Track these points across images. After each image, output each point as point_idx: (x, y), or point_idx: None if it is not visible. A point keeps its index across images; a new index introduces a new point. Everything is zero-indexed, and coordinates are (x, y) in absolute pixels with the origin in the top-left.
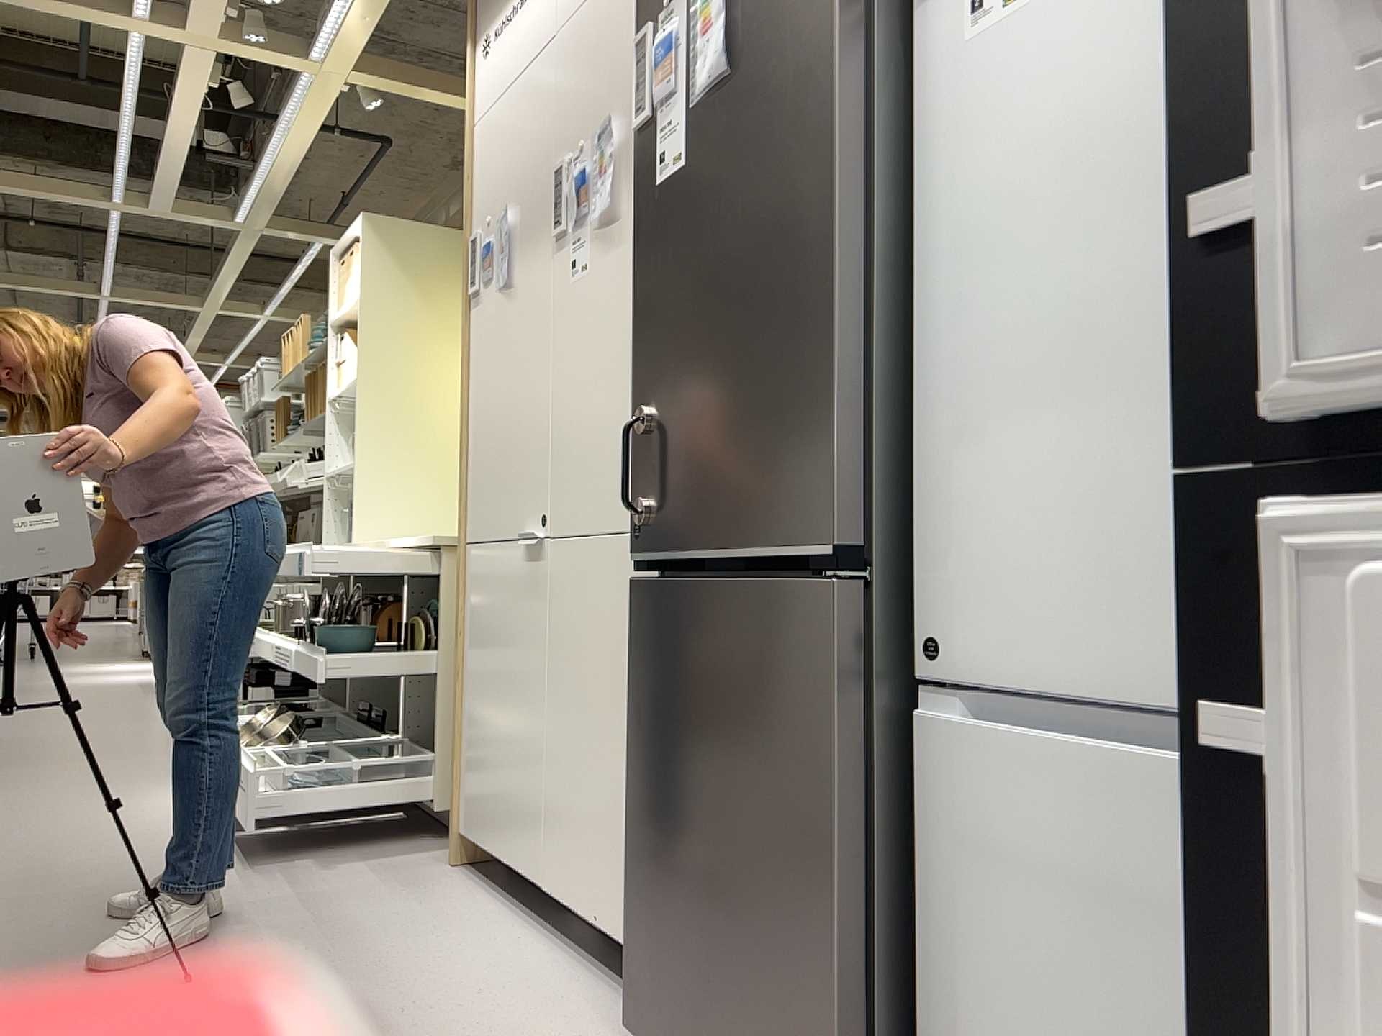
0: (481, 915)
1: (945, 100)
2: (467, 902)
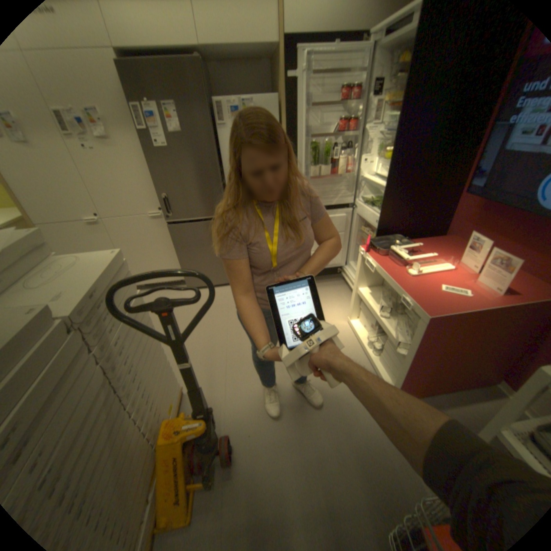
0: None
1: (226, 148)
2: None
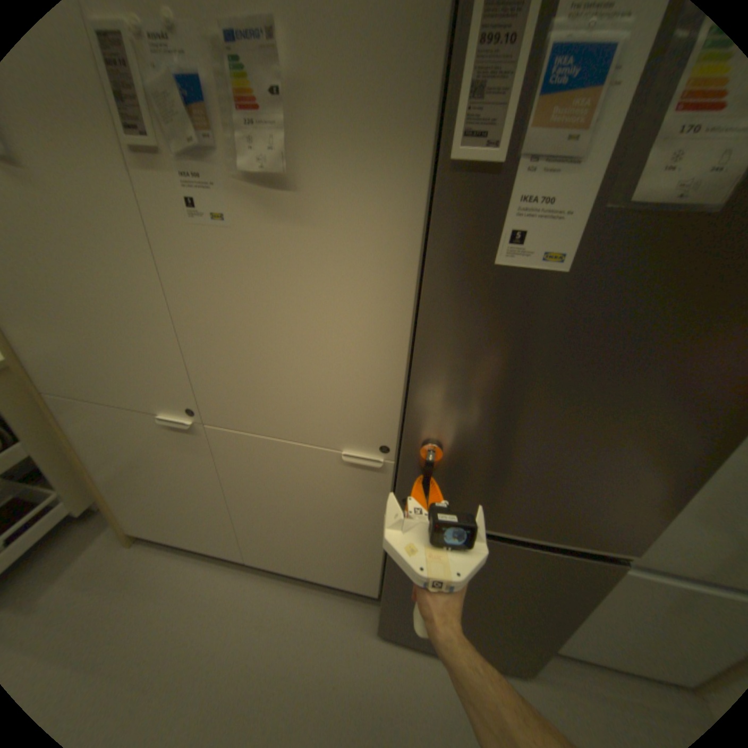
0: (198, 583)
1: None
2: (176, 575)
